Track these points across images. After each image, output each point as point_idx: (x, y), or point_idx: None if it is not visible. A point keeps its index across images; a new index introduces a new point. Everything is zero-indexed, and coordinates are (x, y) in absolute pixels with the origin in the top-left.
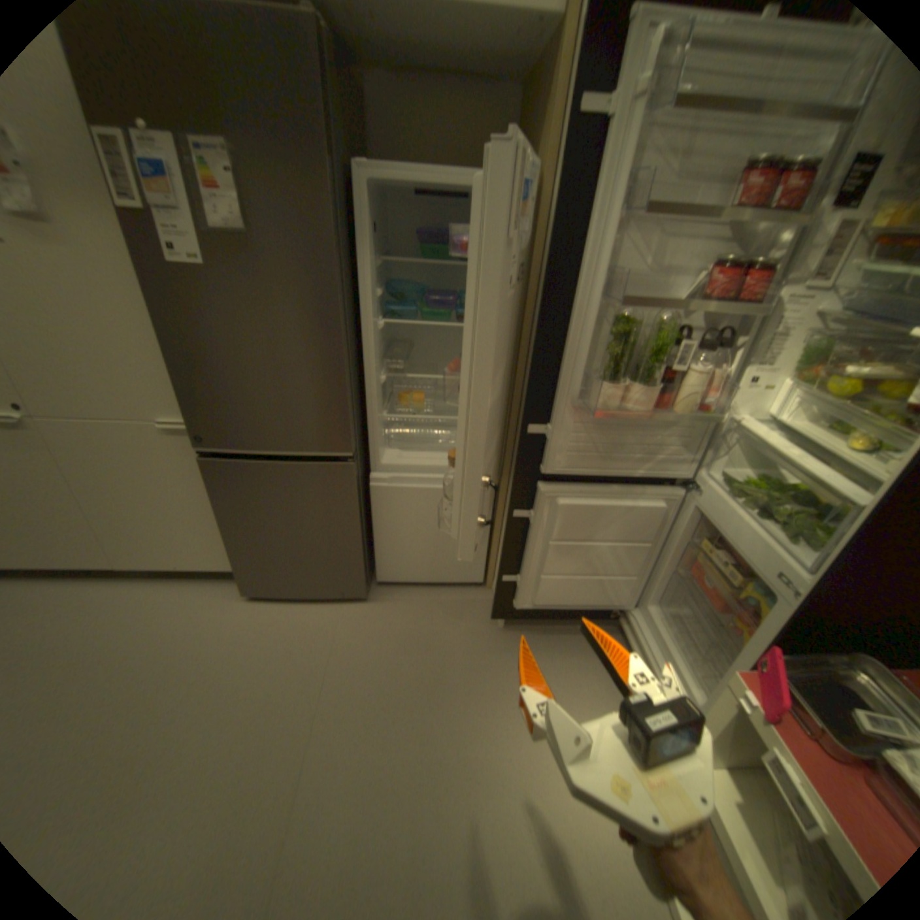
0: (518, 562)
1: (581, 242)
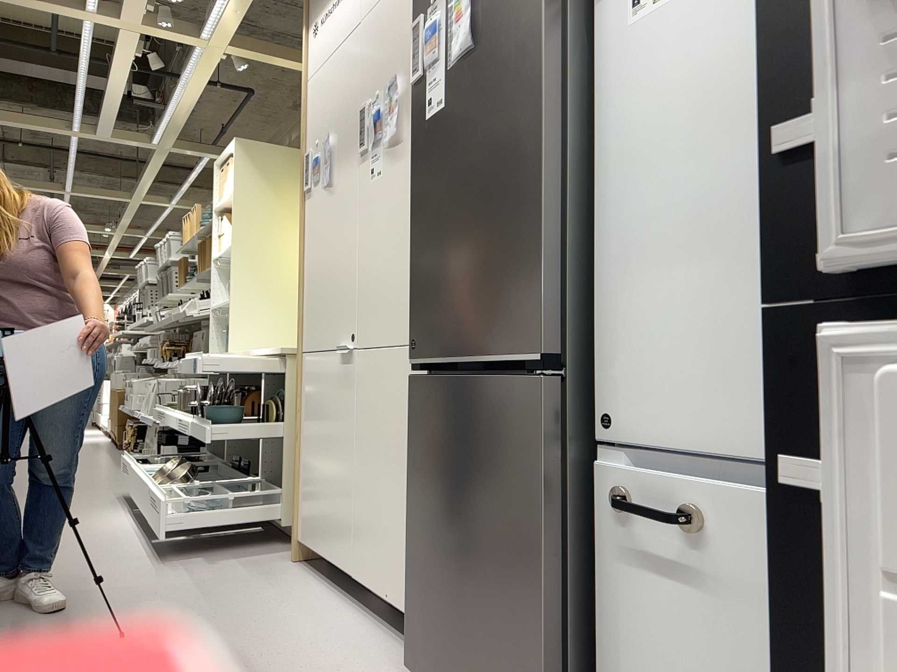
0: None
1: None
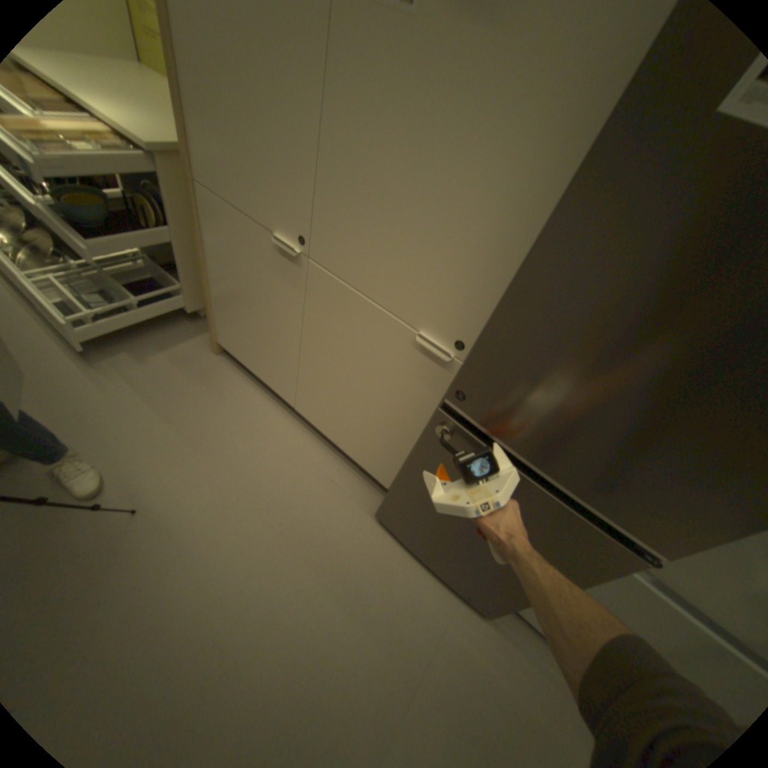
0: None
1: None
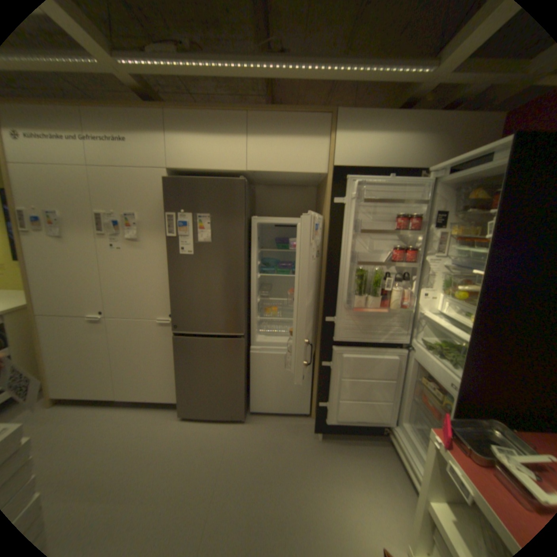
0: (327, 393)
1: (340, 243)
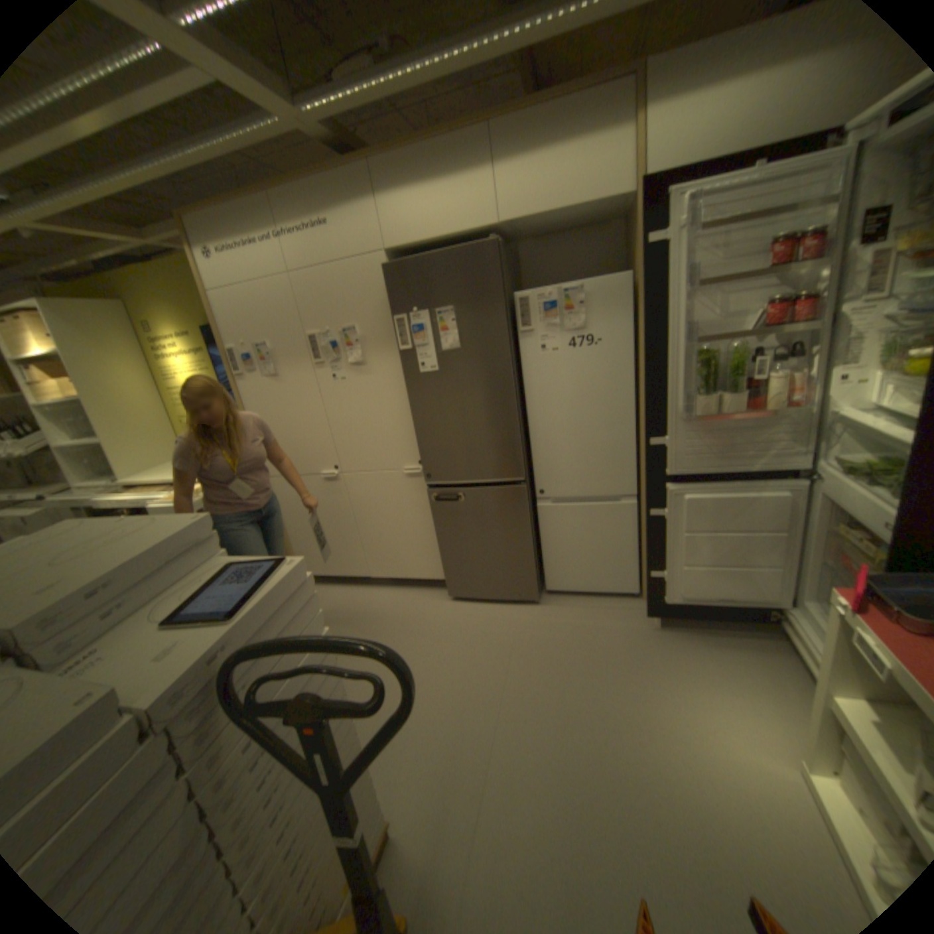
0: (663, 558)
1: (665, 311)
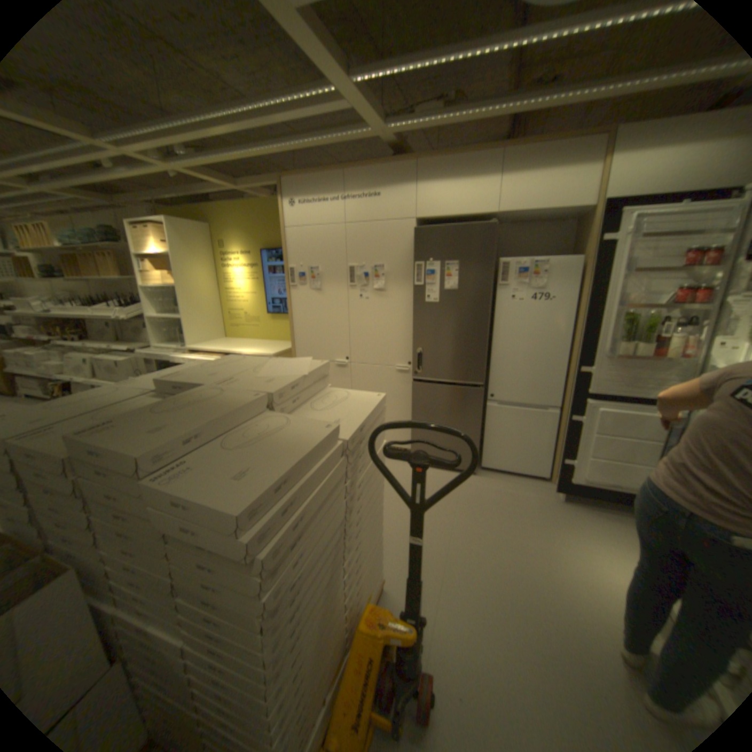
0: (575, 452)
1: (607, 285)
